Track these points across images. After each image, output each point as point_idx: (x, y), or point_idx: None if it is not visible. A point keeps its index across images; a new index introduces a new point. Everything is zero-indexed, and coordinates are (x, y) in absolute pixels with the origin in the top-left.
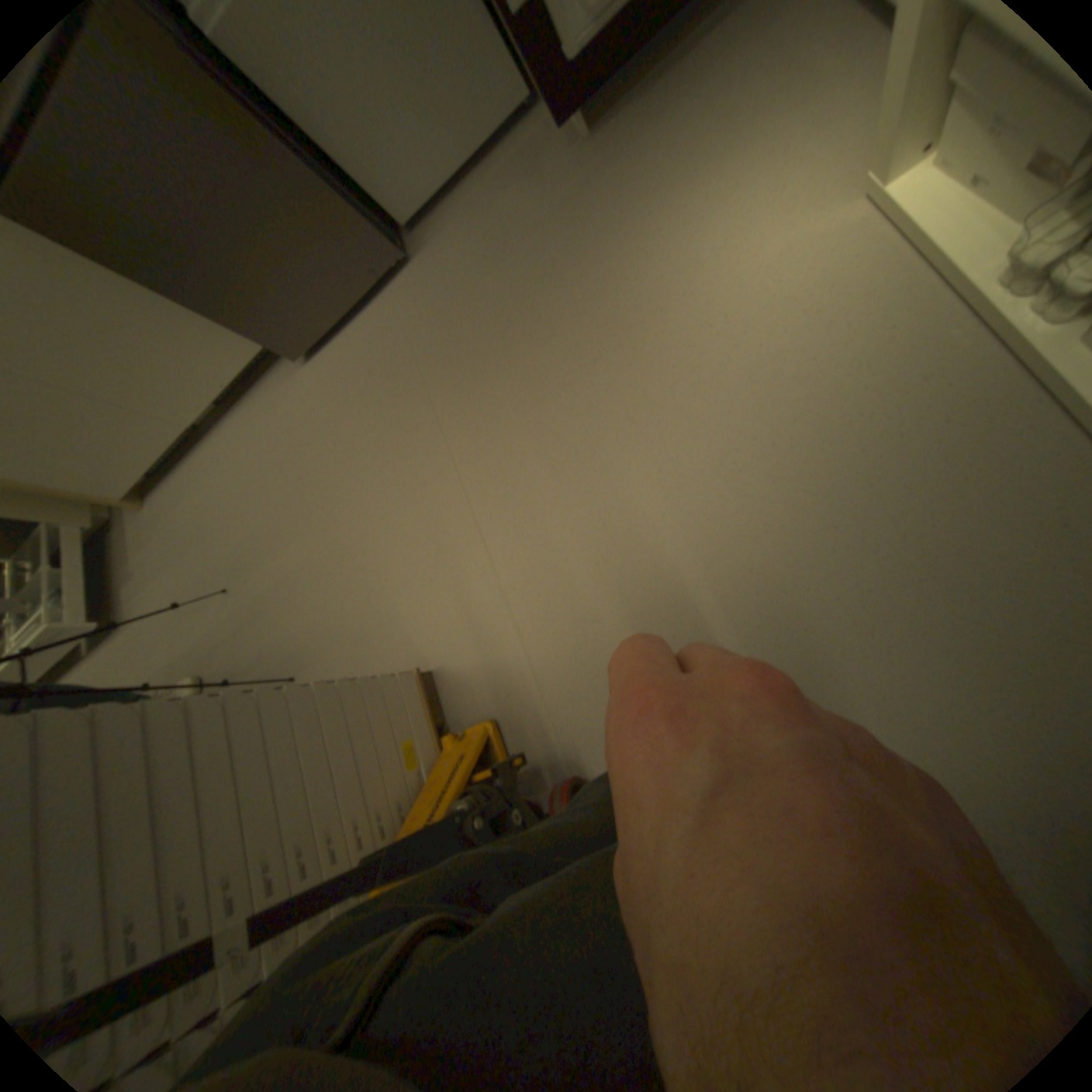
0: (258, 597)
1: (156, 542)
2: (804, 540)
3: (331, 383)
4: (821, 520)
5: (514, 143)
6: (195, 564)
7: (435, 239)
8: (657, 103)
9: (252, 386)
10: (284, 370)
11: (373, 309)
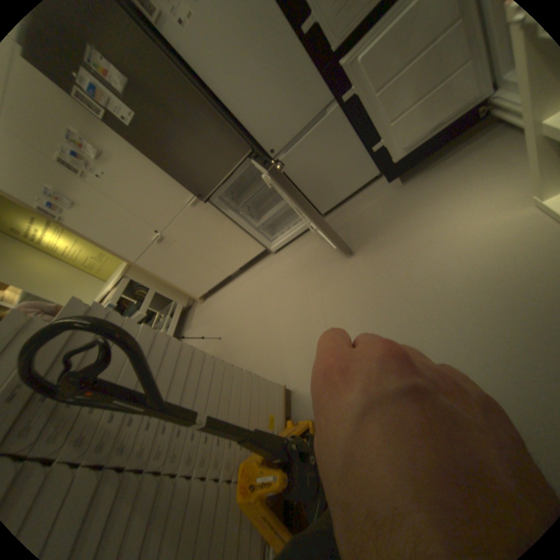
0: (231, 343)
1: (203, 315)
2: (496, 360)
3: (282, 265)
4: (508, 351)
5: (372, 188)
6: (213, 326)
7: (334, 218)
8: (433, 174)
9: (254, 264)
10: (267, 260)
11: (305, 241)
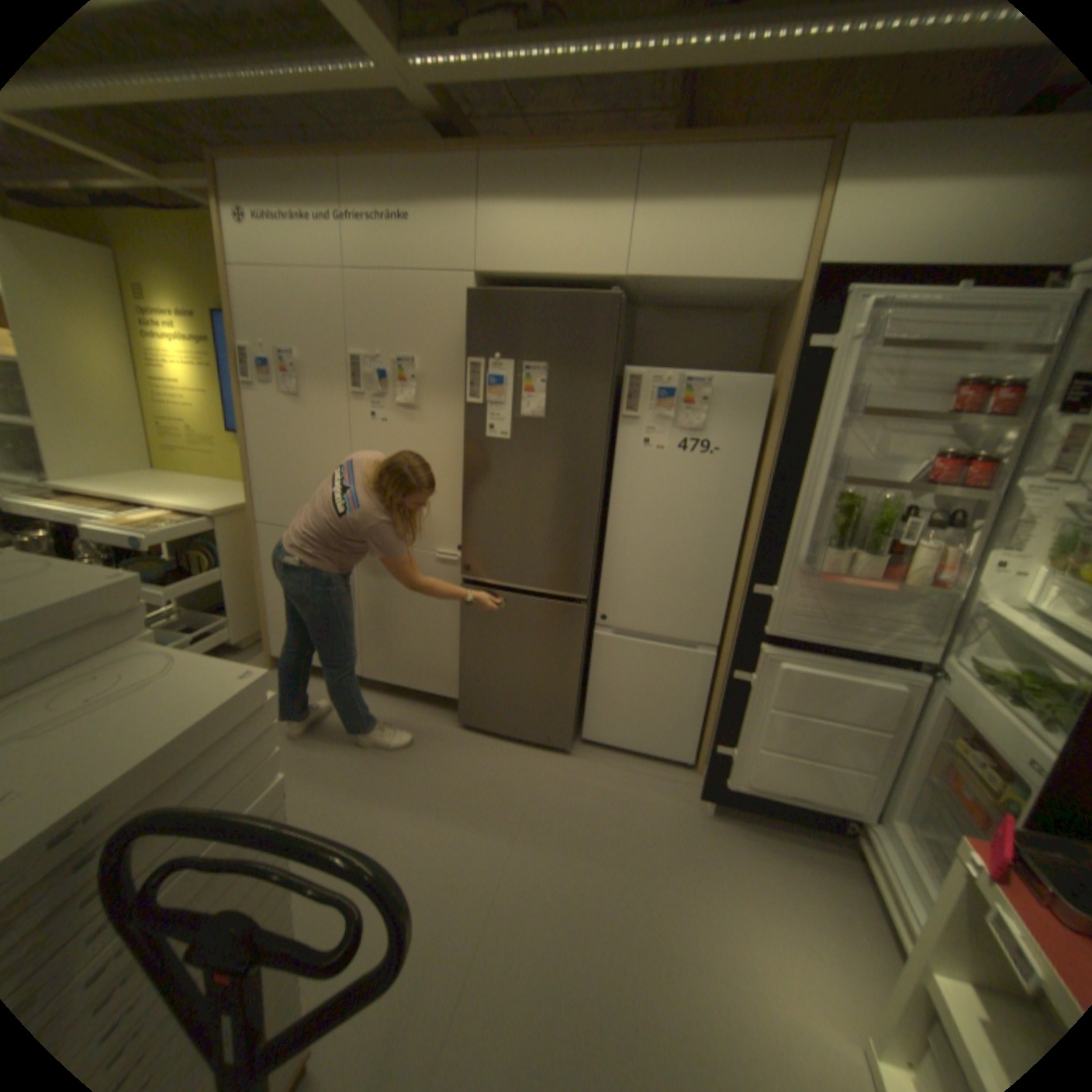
0: None
1: None
2: None
3: (463, 757)
4: None
5: (669, 776)
6: None
7: (591, 765)
8: (757, 850)
9: (417, 699)
10: (444, 716)
11: (526, 753)
